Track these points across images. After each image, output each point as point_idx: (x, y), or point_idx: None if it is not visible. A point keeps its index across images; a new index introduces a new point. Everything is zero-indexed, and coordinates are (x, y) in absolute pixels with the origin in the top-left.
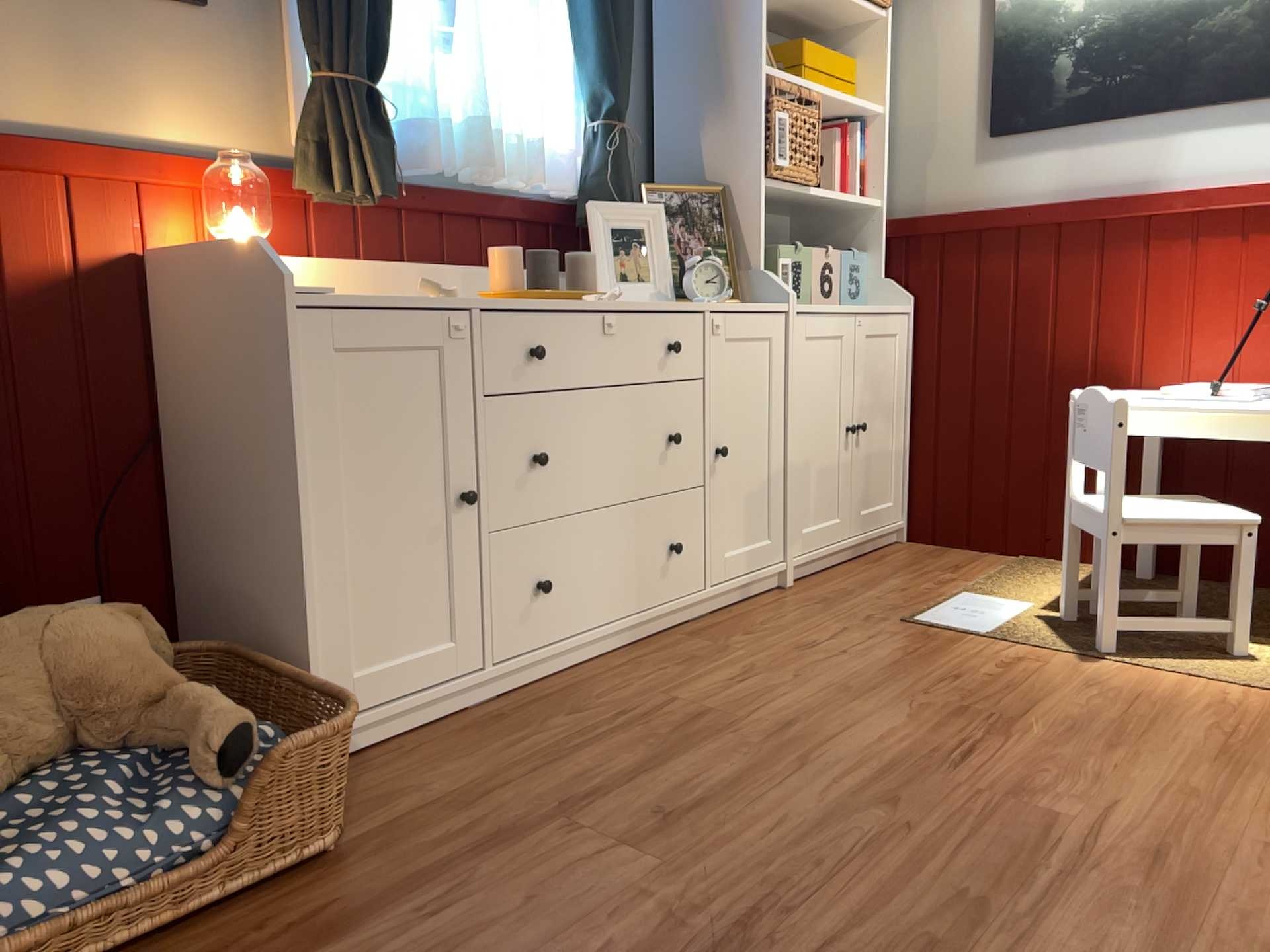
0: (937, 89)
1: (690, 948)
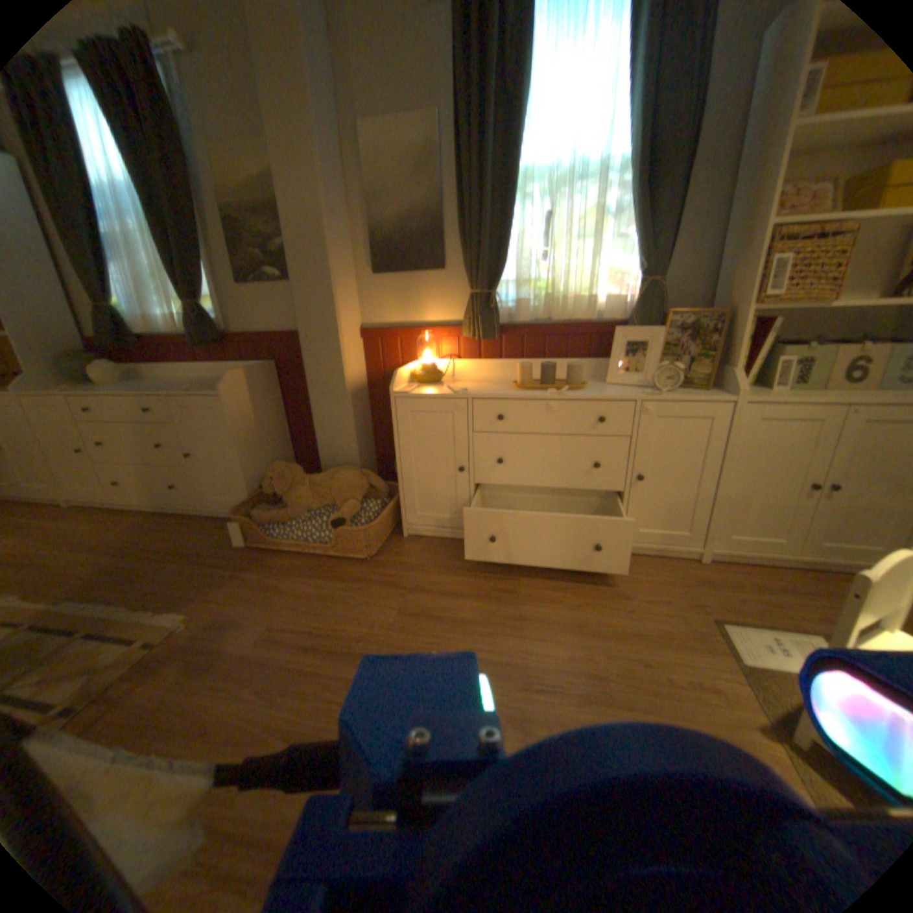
0: None
1: (349, 648)
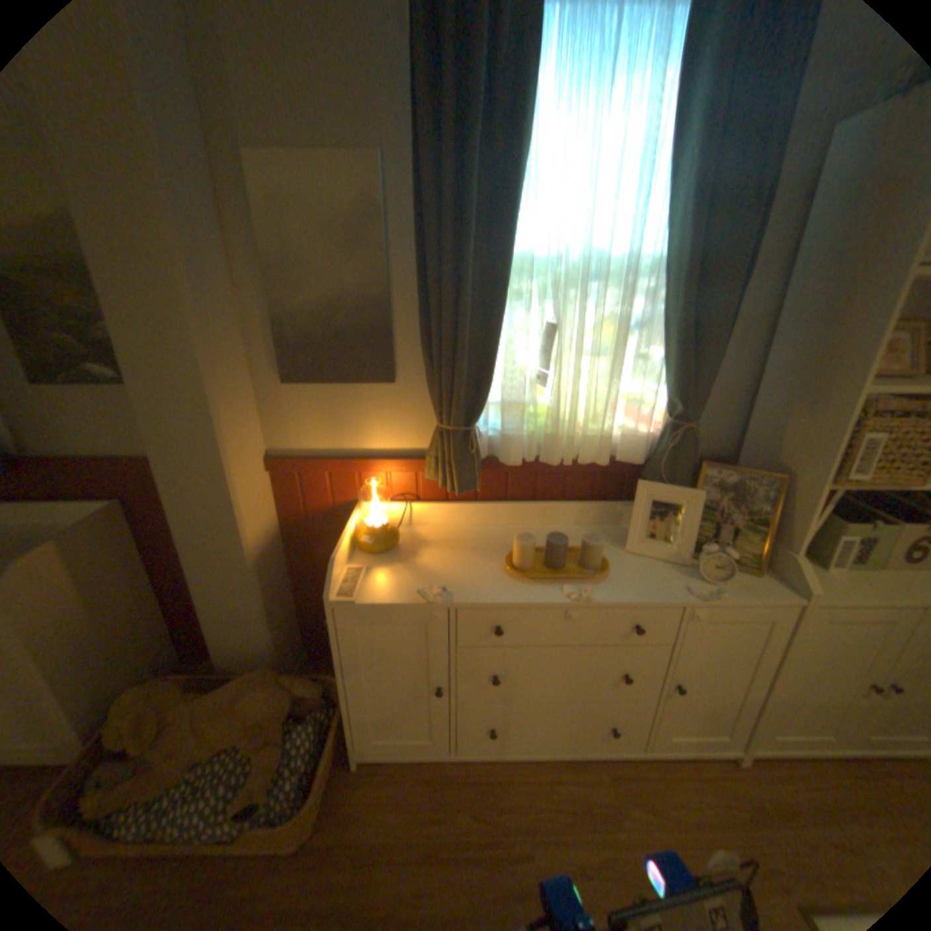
0: None
1: None
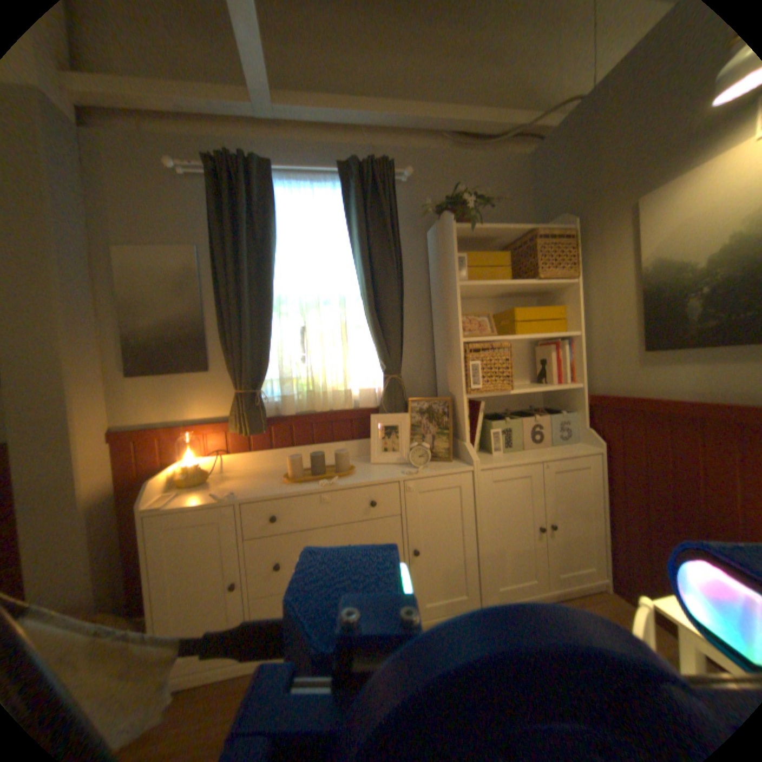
0: (614, 319)
1: None
